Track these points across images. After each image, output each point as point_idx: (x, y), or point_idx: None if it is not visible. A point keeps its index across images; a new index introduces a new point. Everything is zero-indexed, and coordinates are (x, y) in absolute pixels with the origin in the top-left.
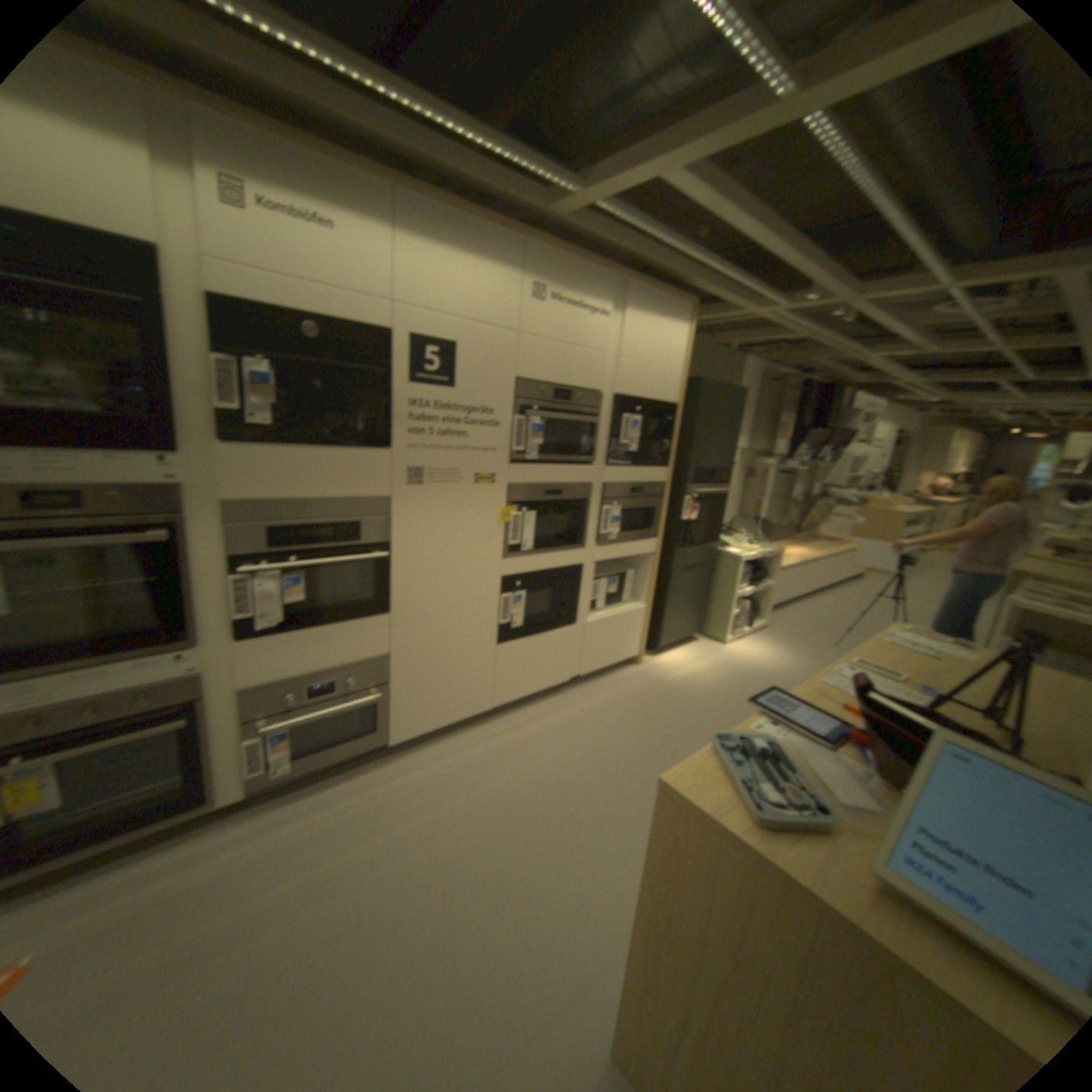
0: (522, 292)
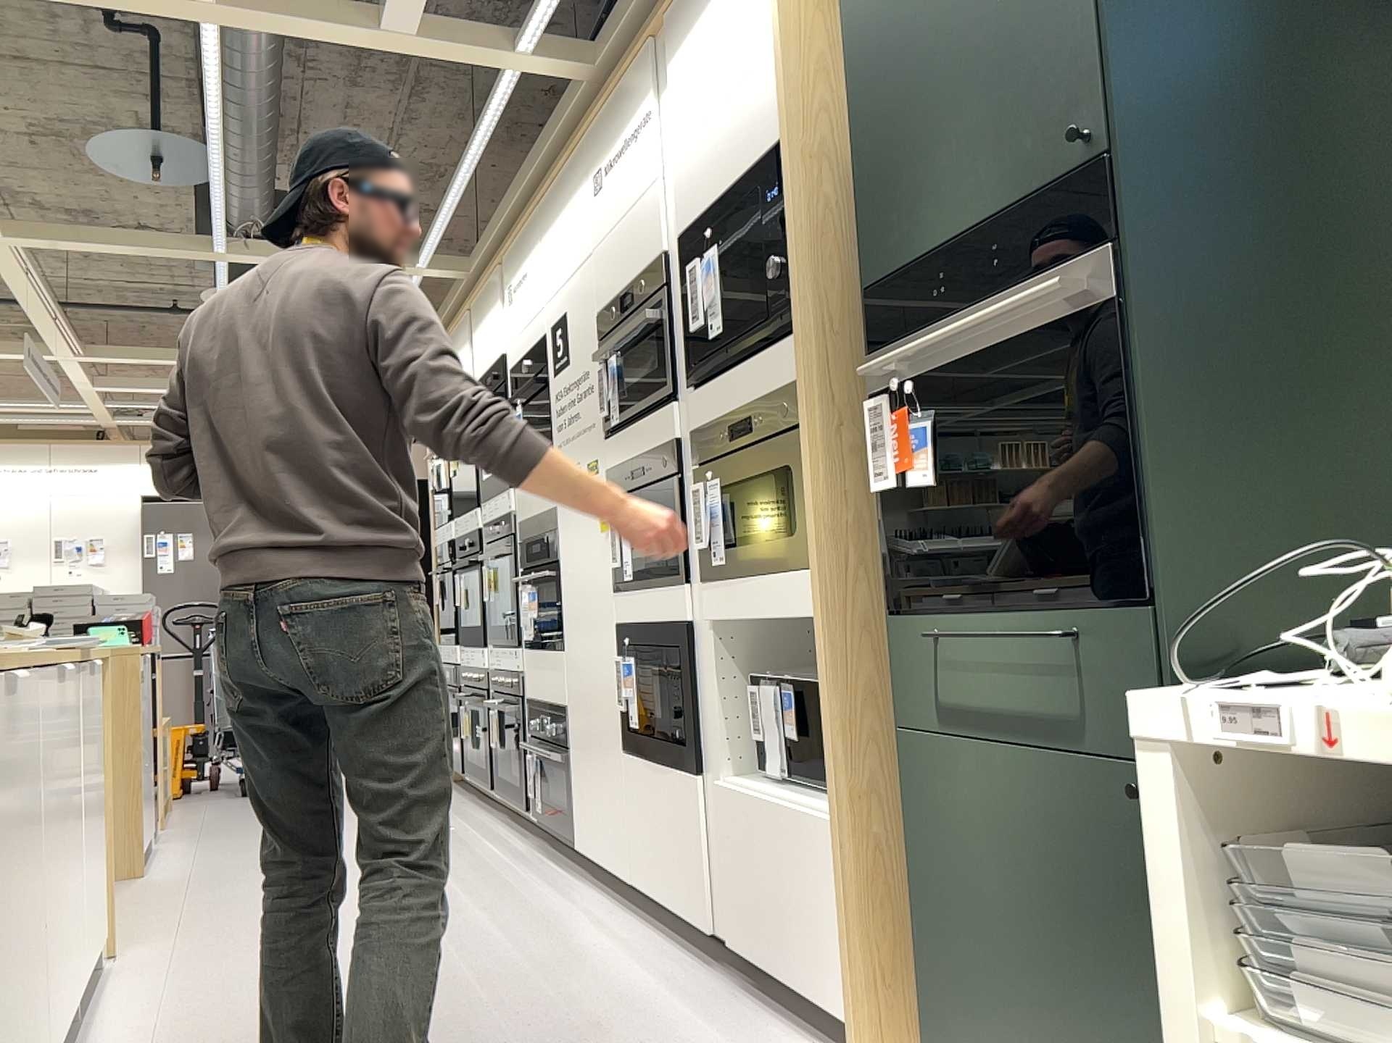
0: (588, 203)
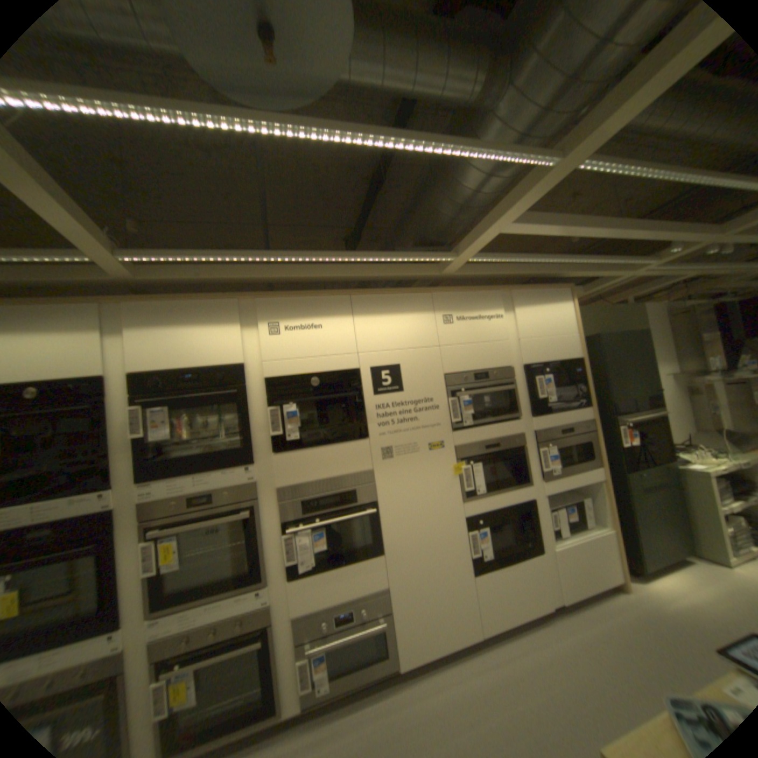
0: (435, 324)
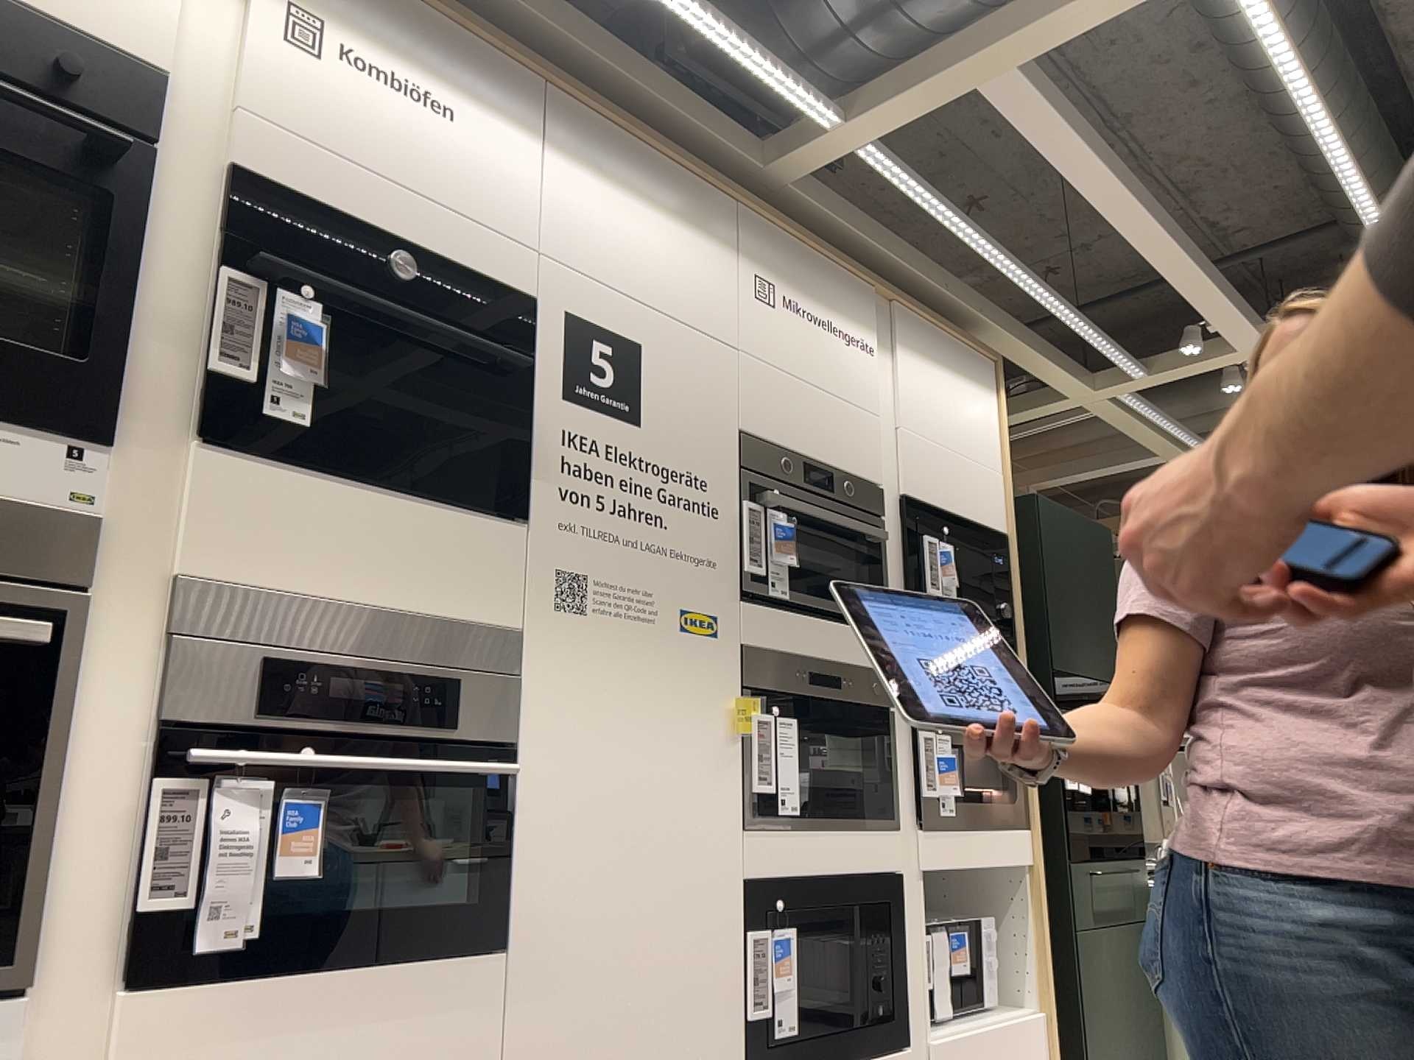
0: (737, 284)
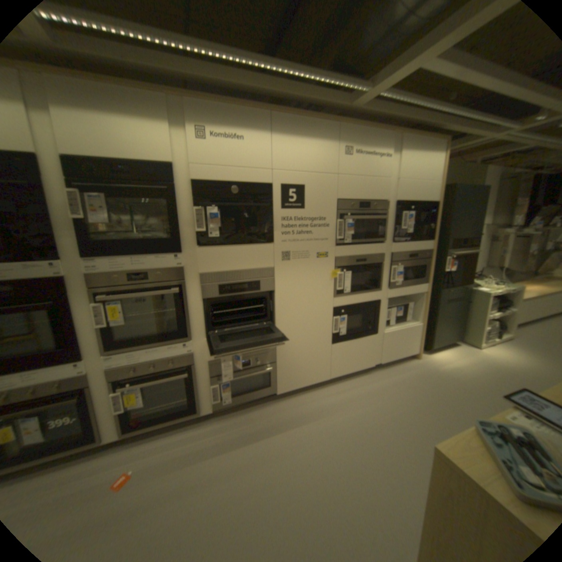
0: (338, 153)
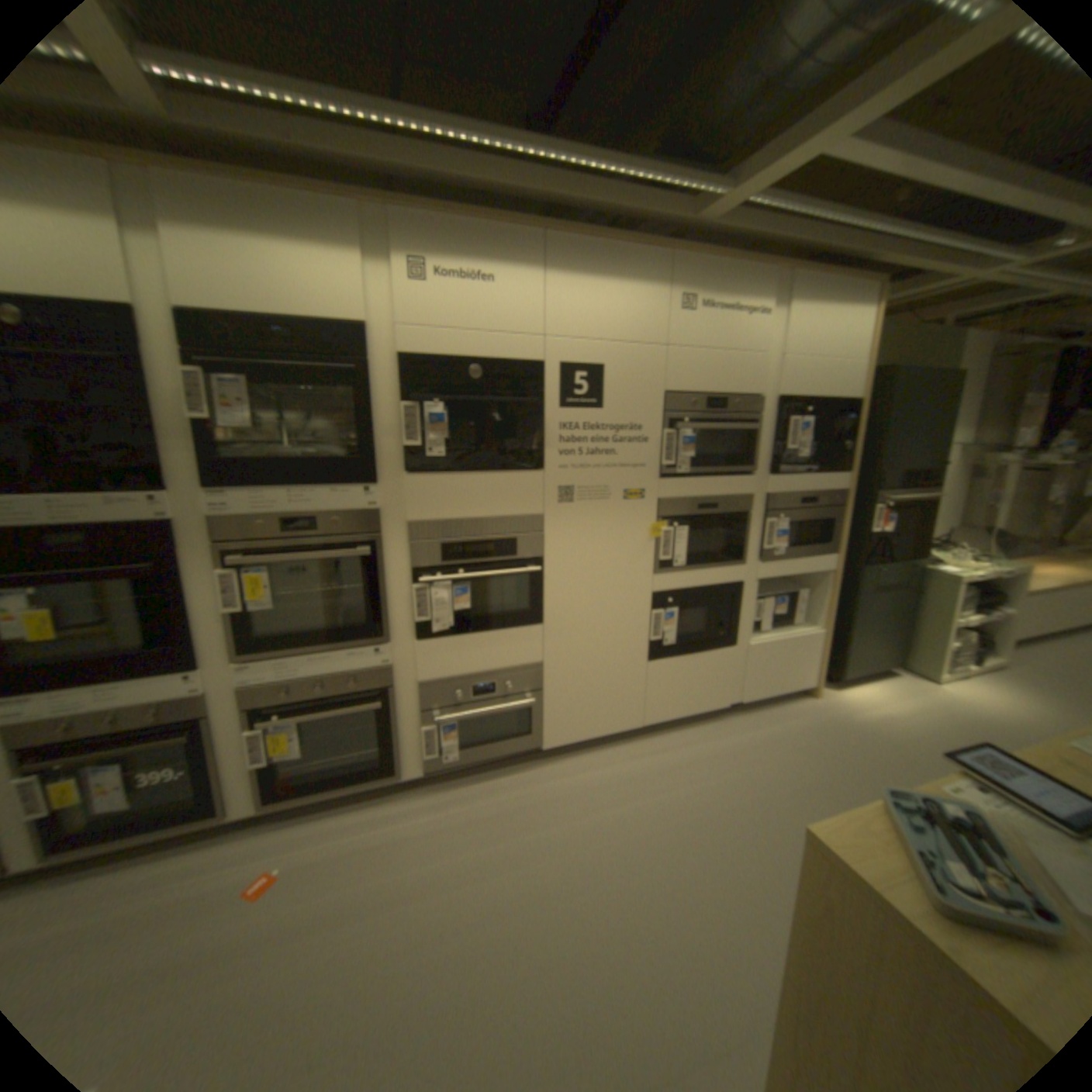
0: (669, 306)
